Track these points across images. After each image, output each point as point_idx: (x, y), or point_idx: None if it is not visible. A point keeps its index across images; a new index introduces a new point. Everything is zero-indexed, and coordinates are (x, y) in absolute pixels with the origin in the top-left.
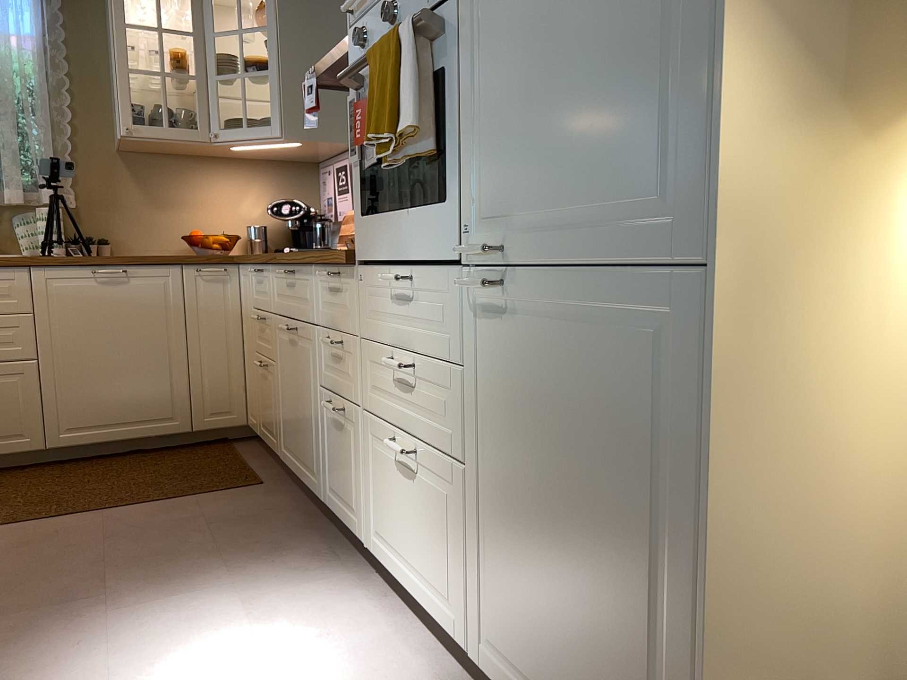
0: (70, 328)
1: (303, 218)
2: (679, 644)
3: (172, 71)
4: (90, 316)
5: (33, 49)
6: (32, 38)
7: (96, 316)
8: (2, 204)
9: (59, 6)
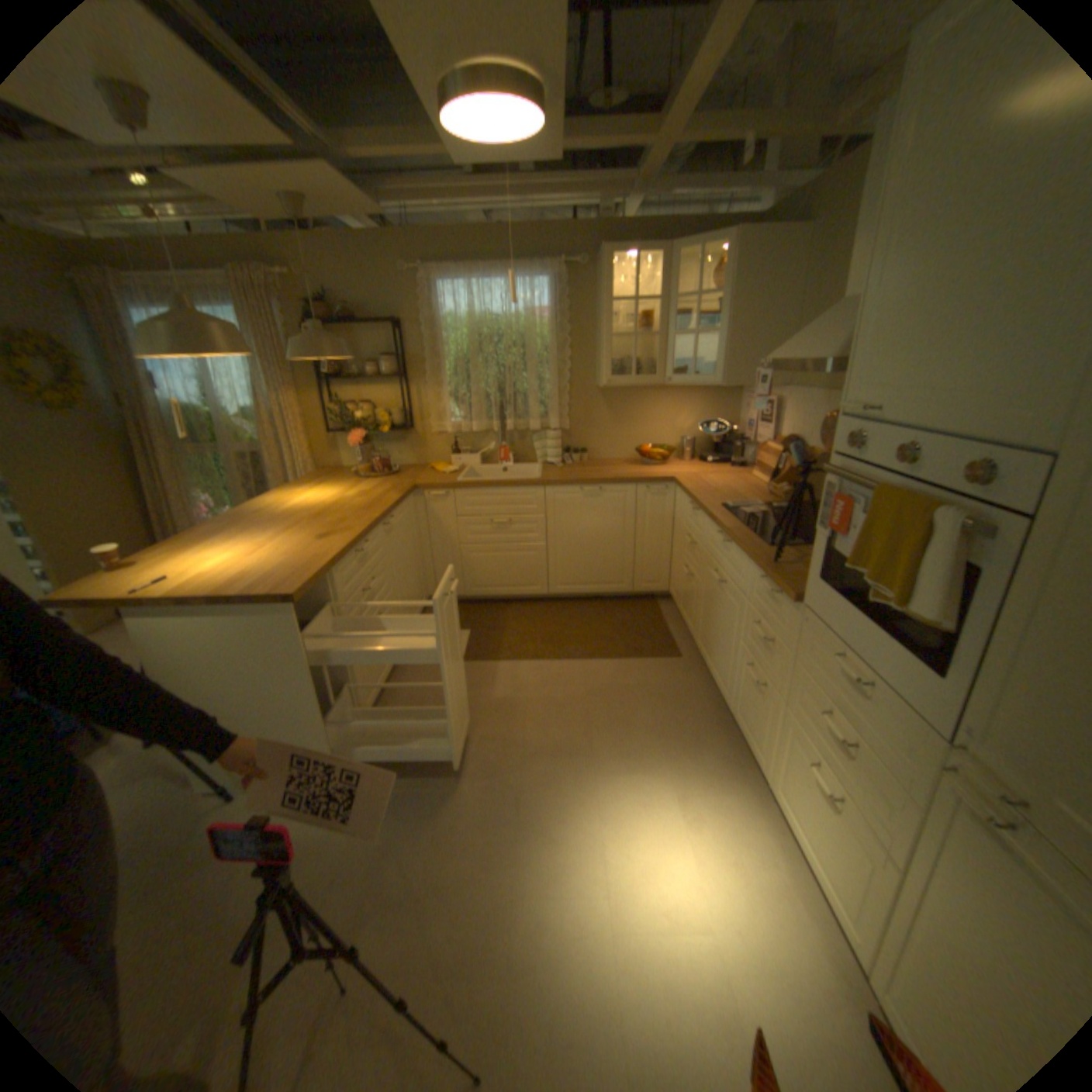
0: (565, 525)
1: (725, 435)
2: None
3: (640, 328)
4: (576, 517)
5: (548, 319)
6: (548, 311)
7: (580, 517)
8: (526, 429)
9: (566, 282)
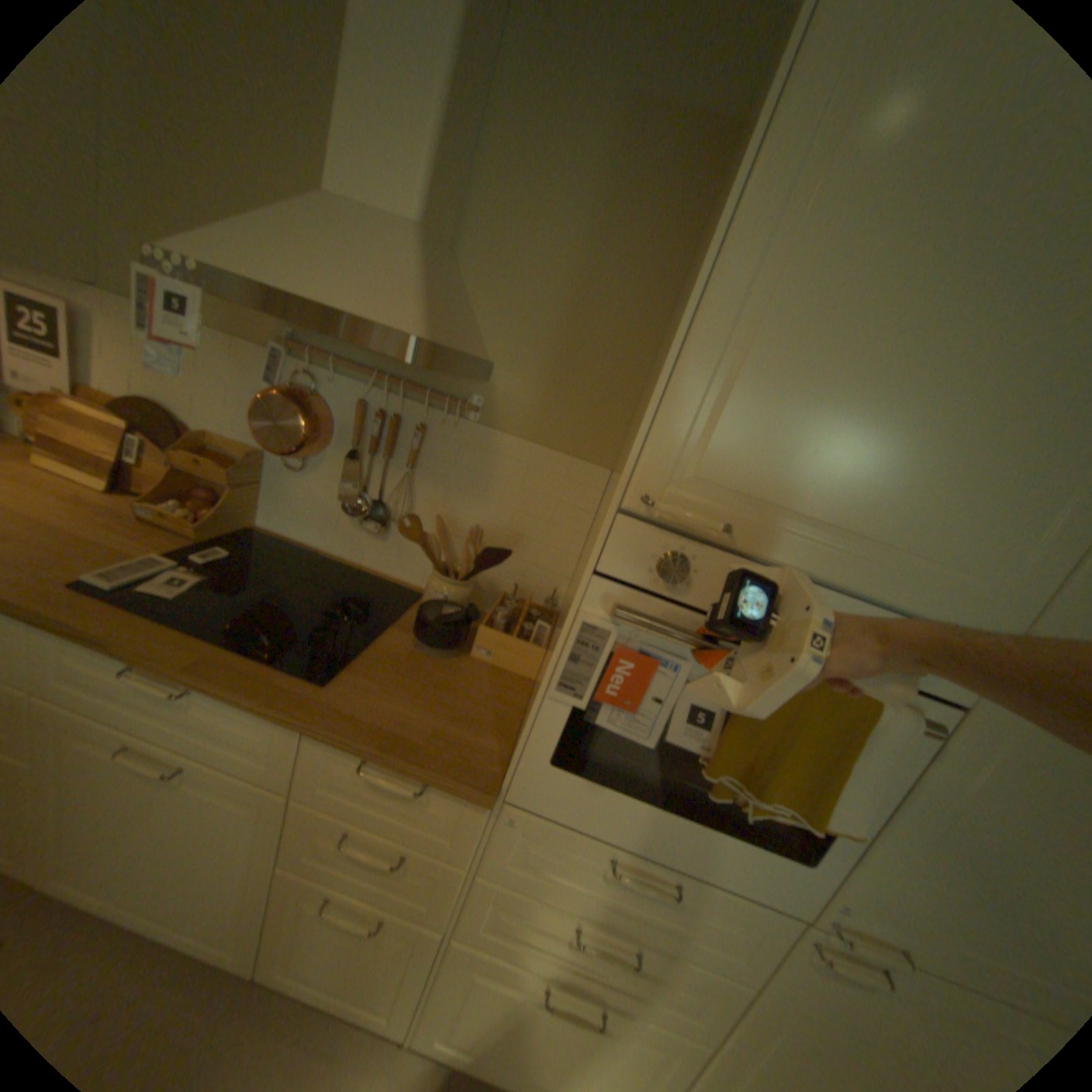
0: None
1: None
2: None
3: None
4: None
5: None
6: None
7: None
8: None
9: None
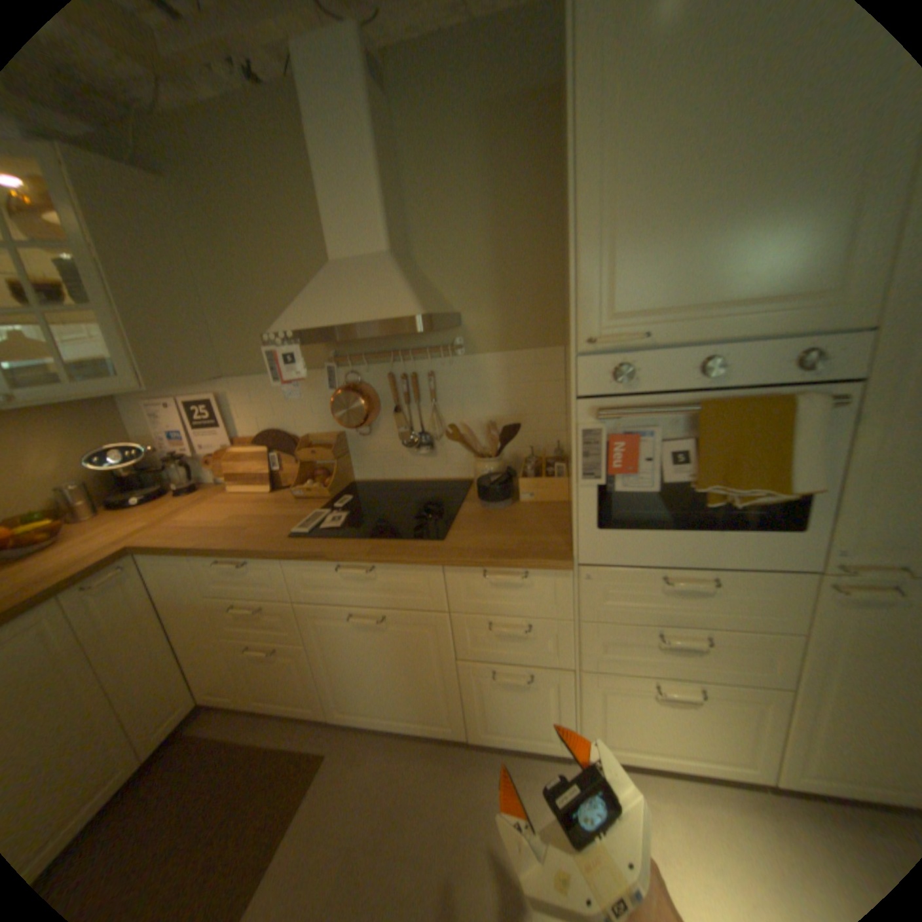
0: None
1: (139, 460)
2: None
3: None
4: None
5: None
6: None
7: None
8: None
9: None
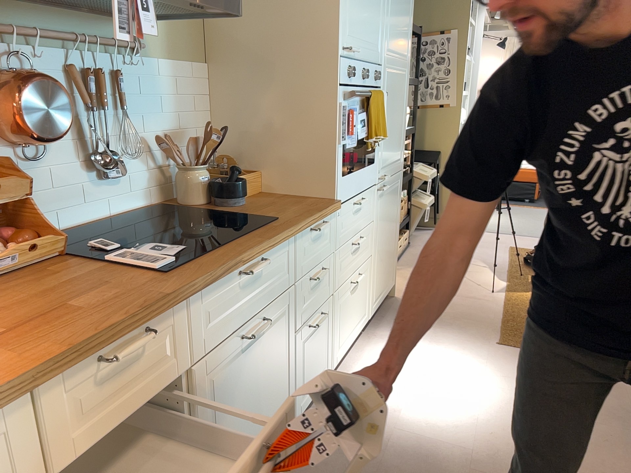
0: None
1: None
2: (396, 241)
3: None
4: None
5: None
6: None
7: None
8: None
9: None
